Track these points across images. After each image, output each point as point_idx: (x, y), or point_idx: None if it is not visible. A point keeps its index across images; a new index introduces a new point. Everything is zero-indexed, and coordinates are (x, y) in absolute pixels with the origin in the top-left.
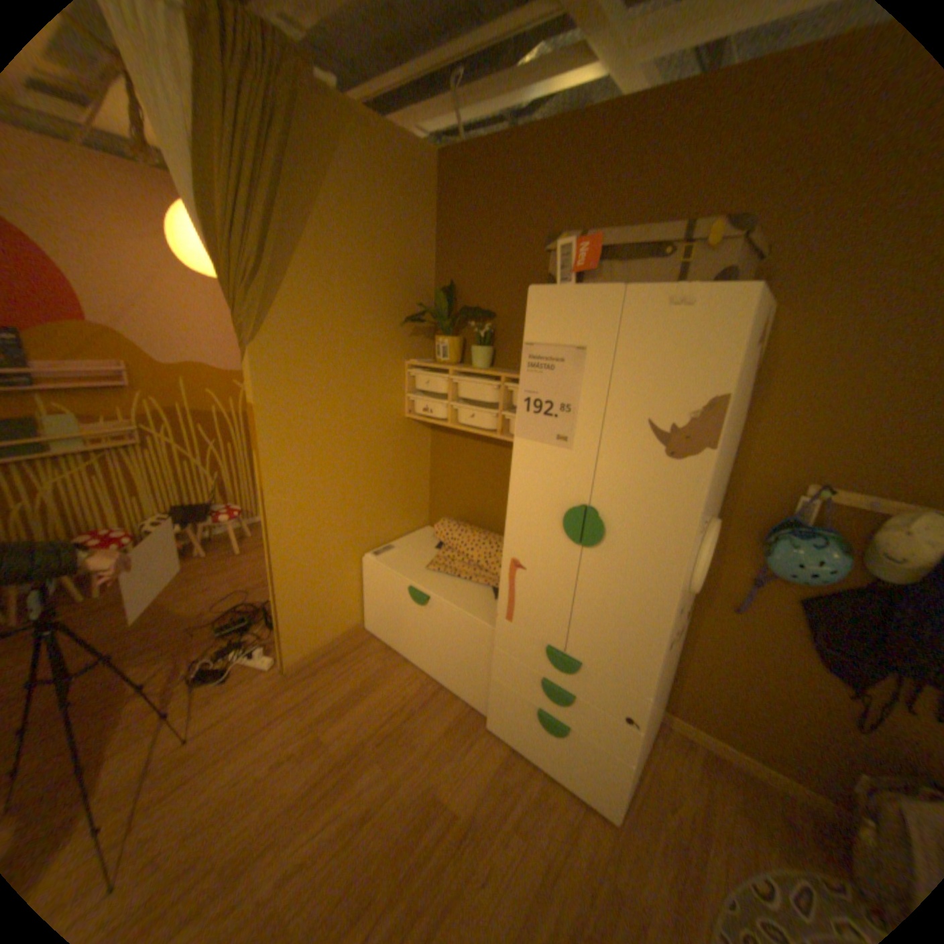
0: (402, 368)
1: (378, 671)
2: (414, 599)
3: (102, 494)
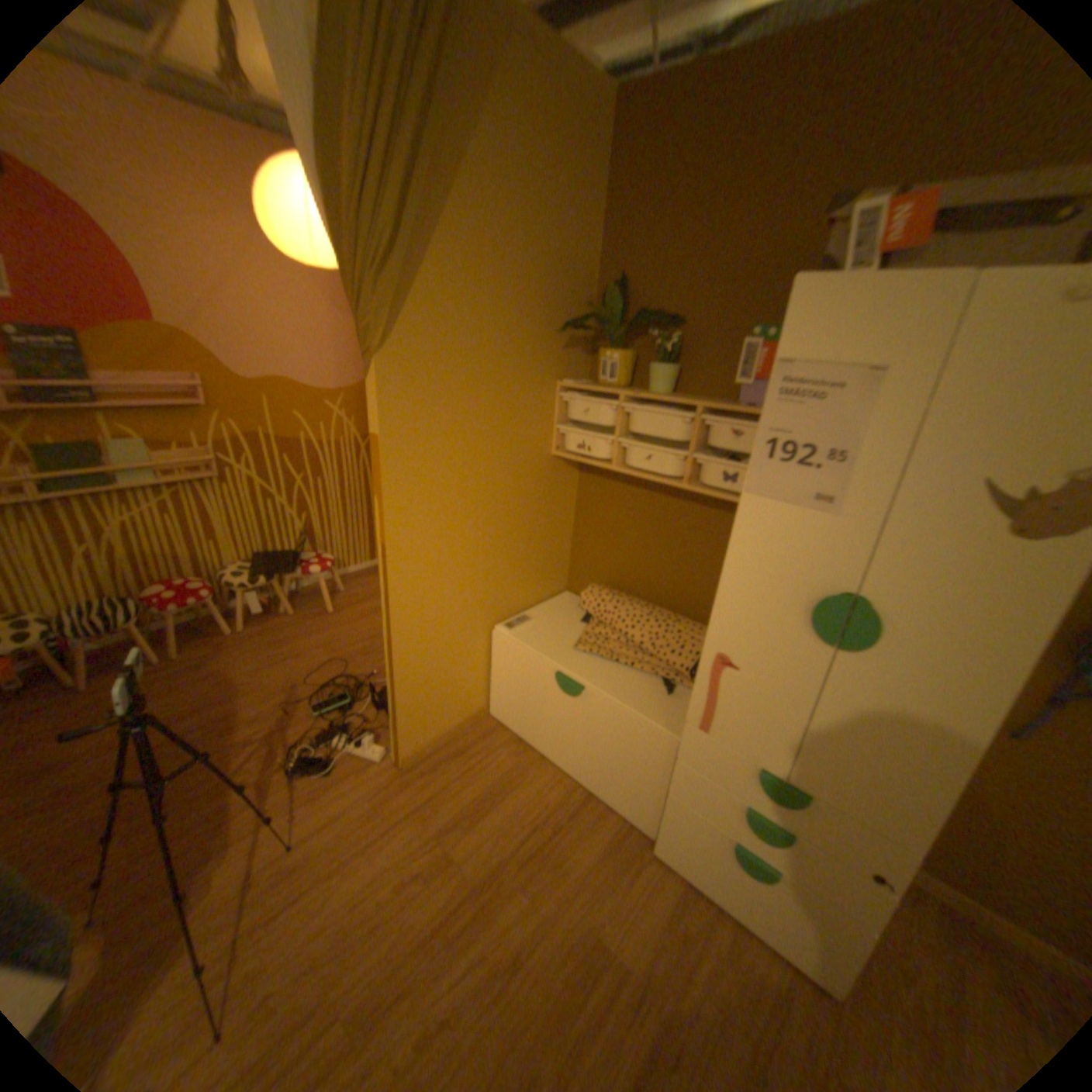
0: (552, 391)
1: (511, 769)
2: (562, 688)
3: (175, 537)
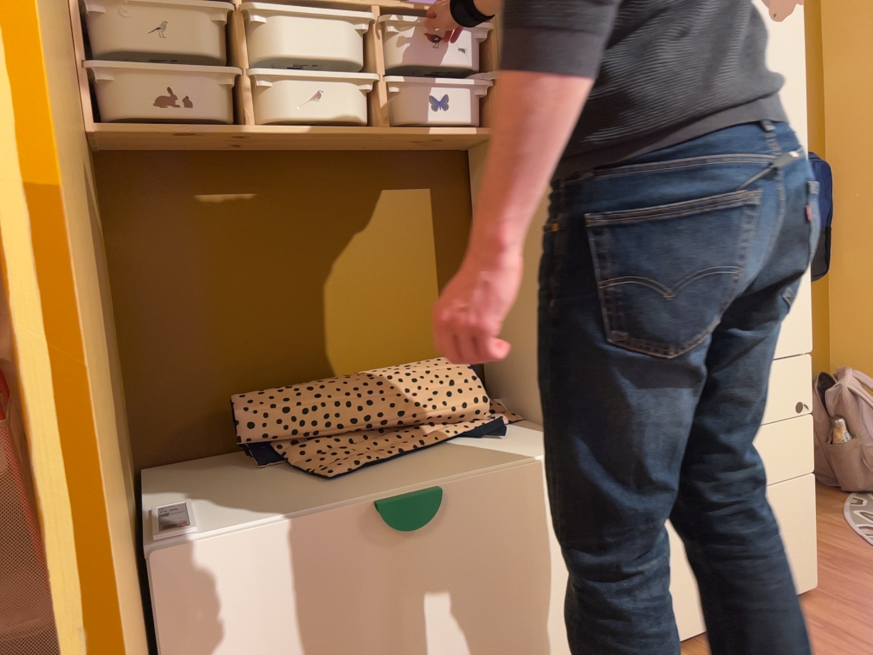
0: None
1: None
2: (399, 528)
3: None
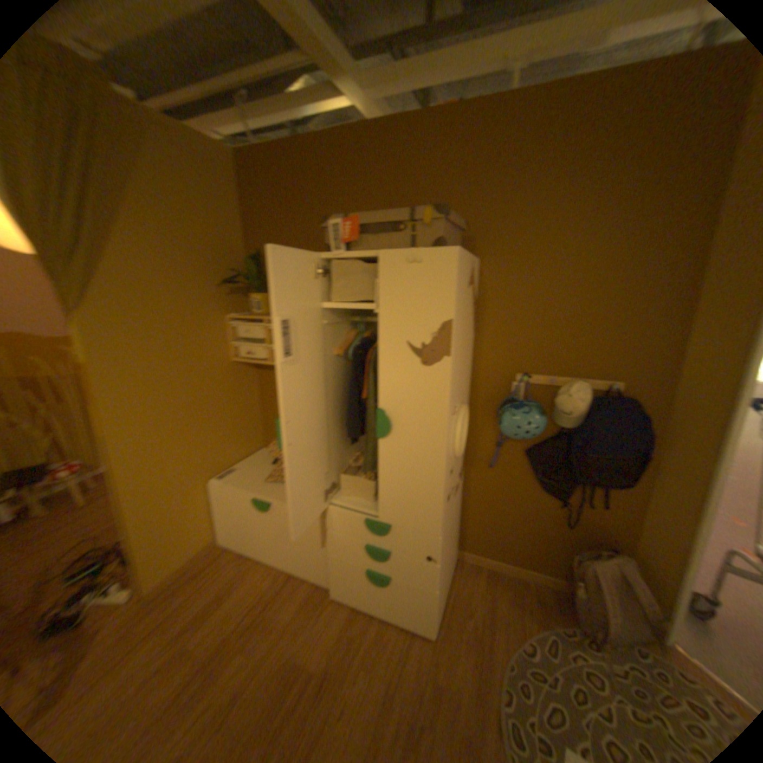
0: (222, 322)
1: (232, 578)
2: (256, 509)
3: None
